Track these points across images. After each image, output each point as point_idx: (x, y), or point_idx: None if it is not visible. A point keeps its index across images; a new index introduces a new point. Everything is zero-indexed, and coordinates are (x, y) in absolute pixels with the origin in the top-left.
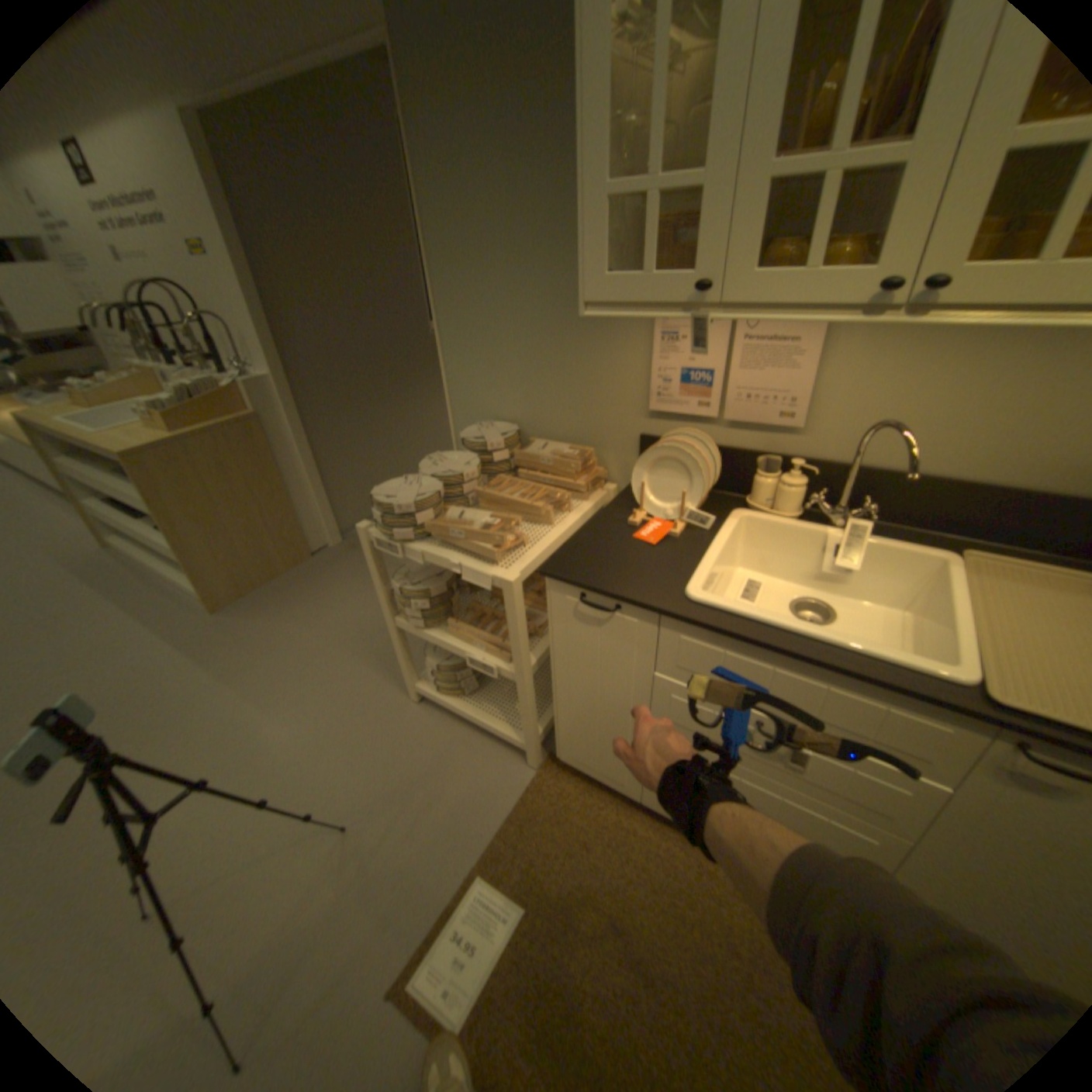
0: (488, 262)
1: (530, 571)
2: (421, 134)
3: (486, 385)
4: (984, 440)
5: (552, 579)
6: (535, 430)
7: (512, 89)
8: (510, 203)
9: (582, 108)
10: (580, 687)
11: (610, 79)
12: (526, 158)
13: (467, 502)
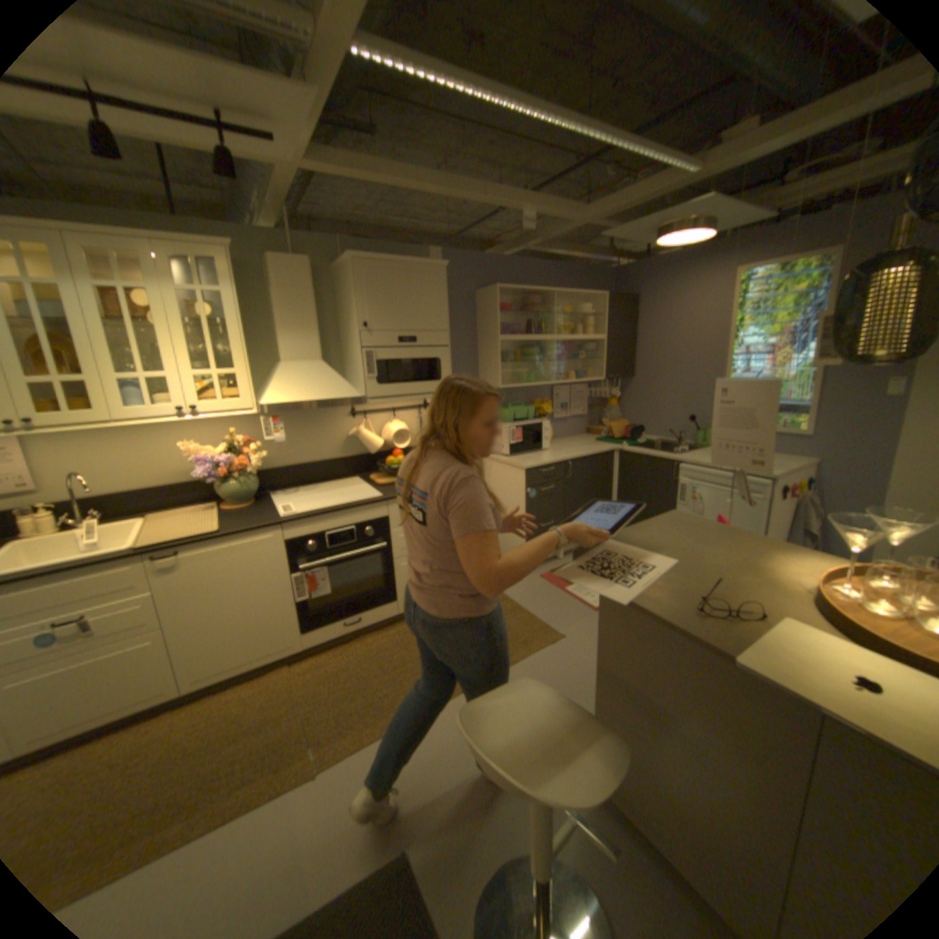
0: None
1: None
2: None
3: None
4: (130, 472)
5: None
6: None
7: None
8: None
9: None
10: None
11: None
12: None
13: None
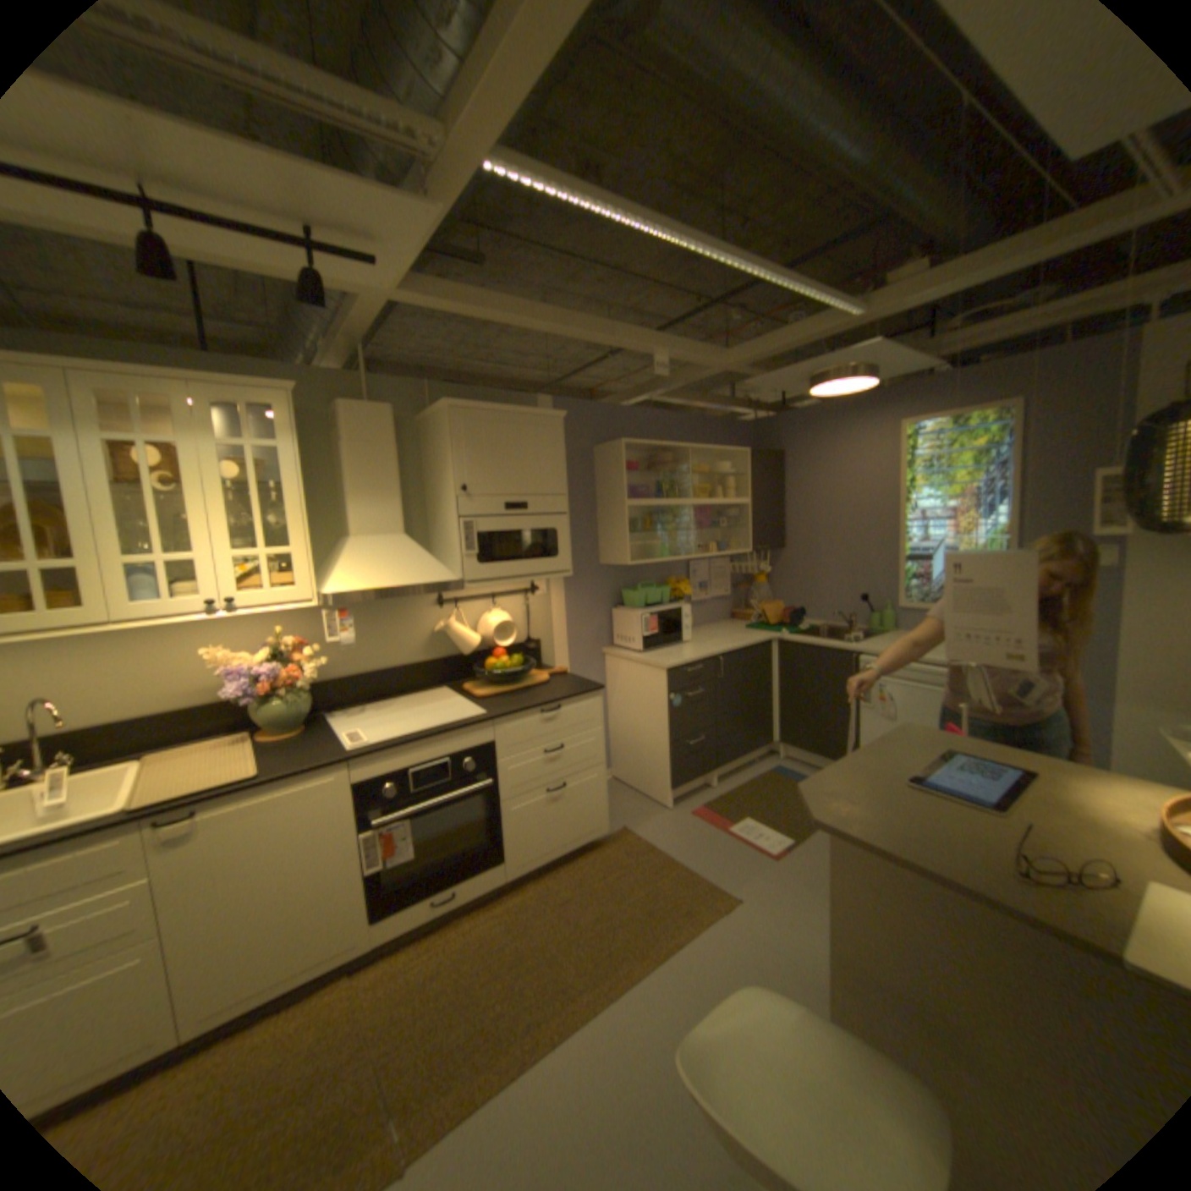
0: None
1: None
2: None
3: None
4: (124, 693)
5: None
6: None
7: None
8: None
9: None
10: None
11: None
12: None
13: None
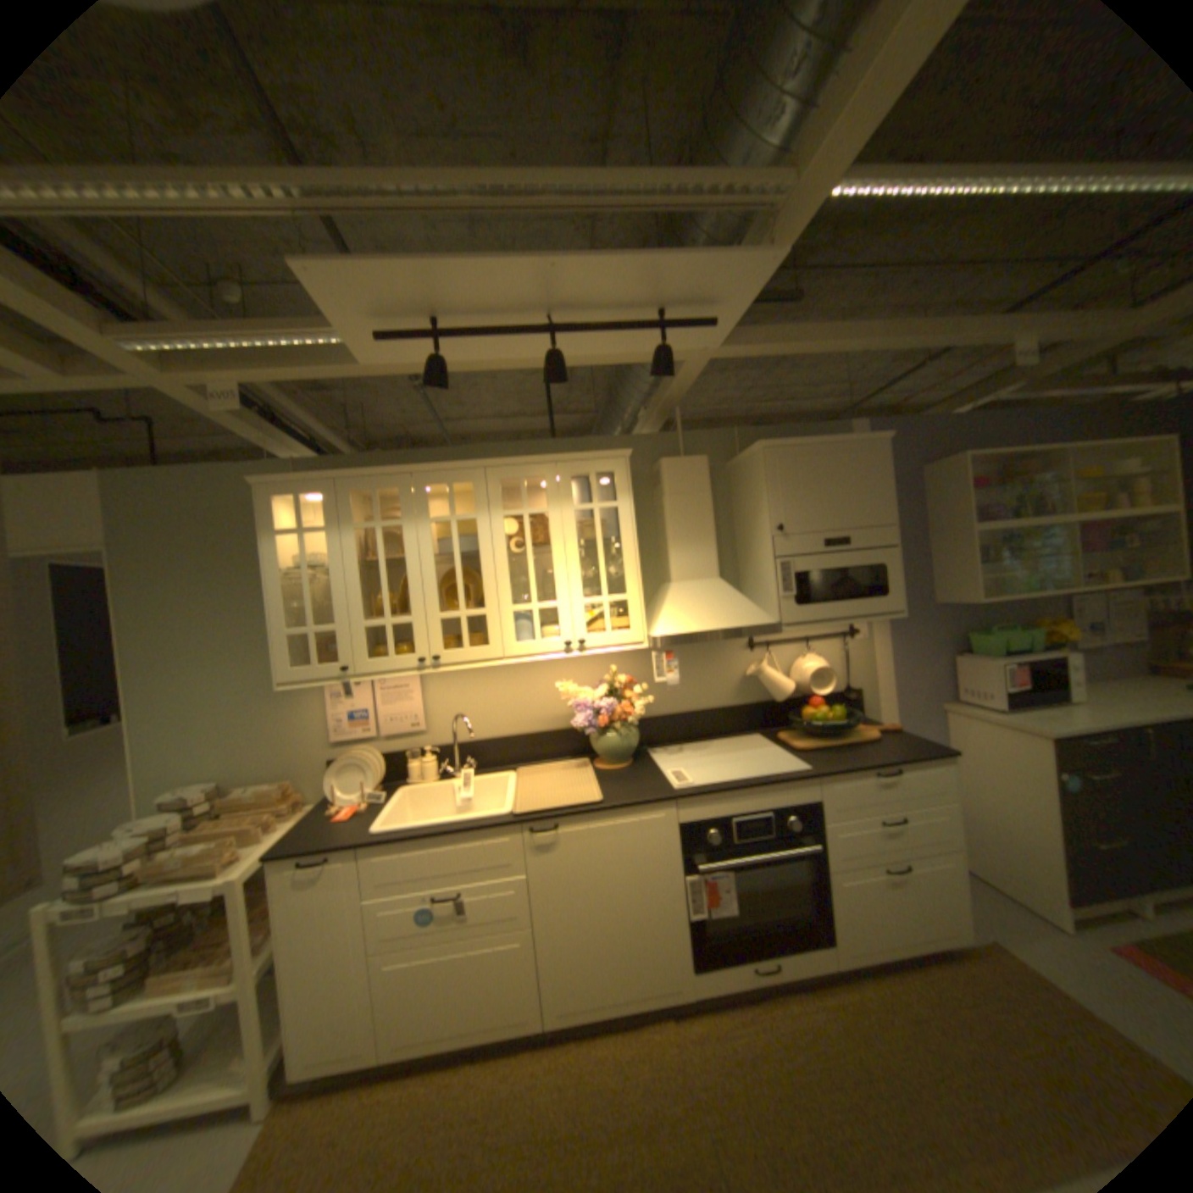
0: (187, 670)
1: (248, 876)
2: (128, 599)
3: (180, 758)
4: (505, 716)
5: (271, 863)
6: (233, 783)
7: (211, 580)
8: (209, 635)
9: (269, 603)
10: (305, 961)
11: (282, 591)
12: (222, 612)
13: (174, 849)
